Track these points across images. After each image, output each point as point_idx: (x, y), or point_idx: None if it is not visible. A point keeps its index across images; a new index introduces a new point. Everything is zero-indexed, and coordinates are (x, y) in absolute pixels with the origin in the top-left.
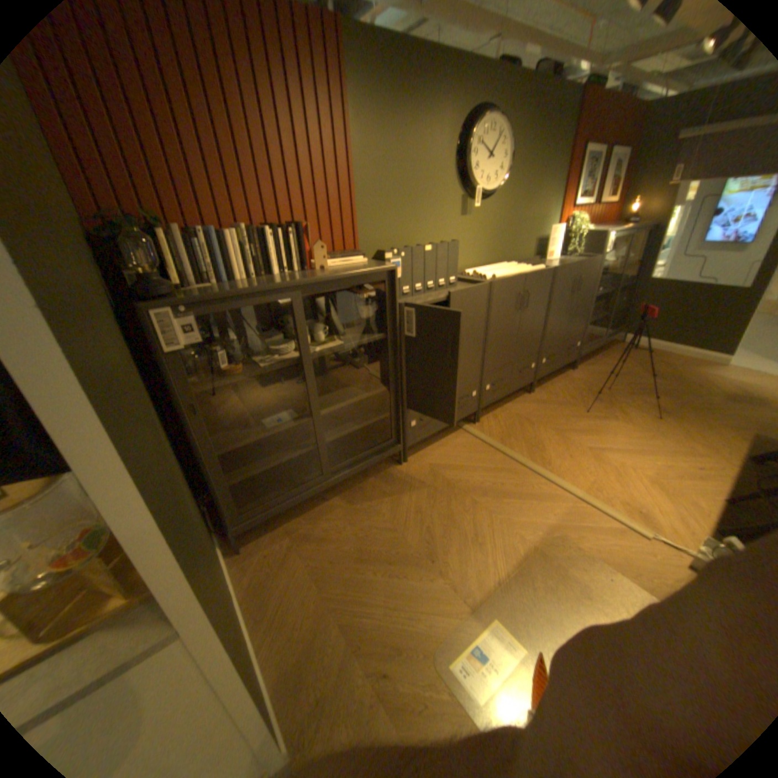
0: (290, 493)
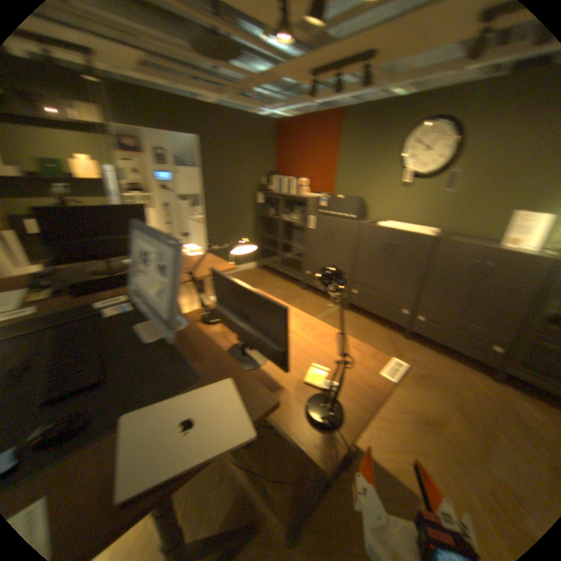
0: (271, 261)
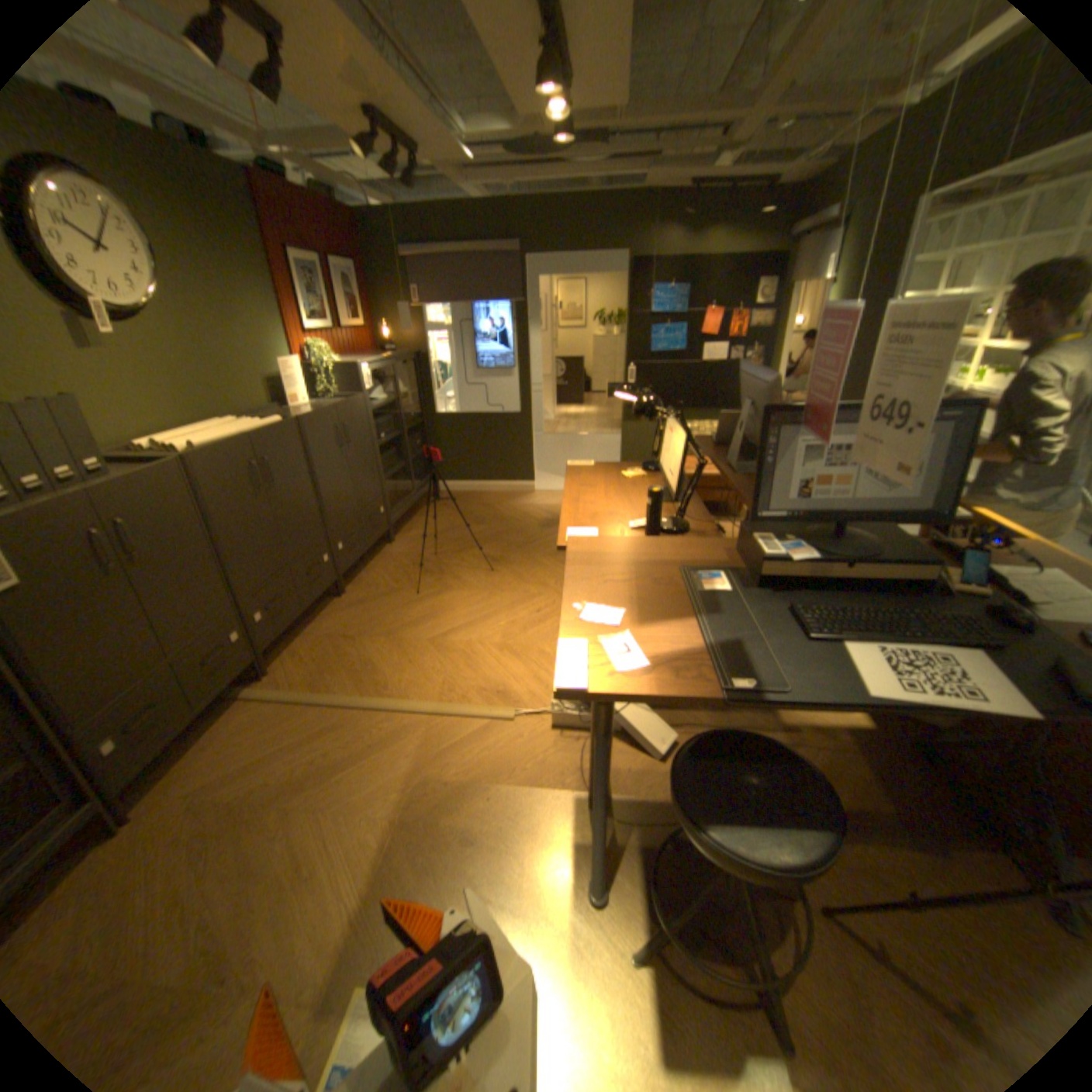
0: None
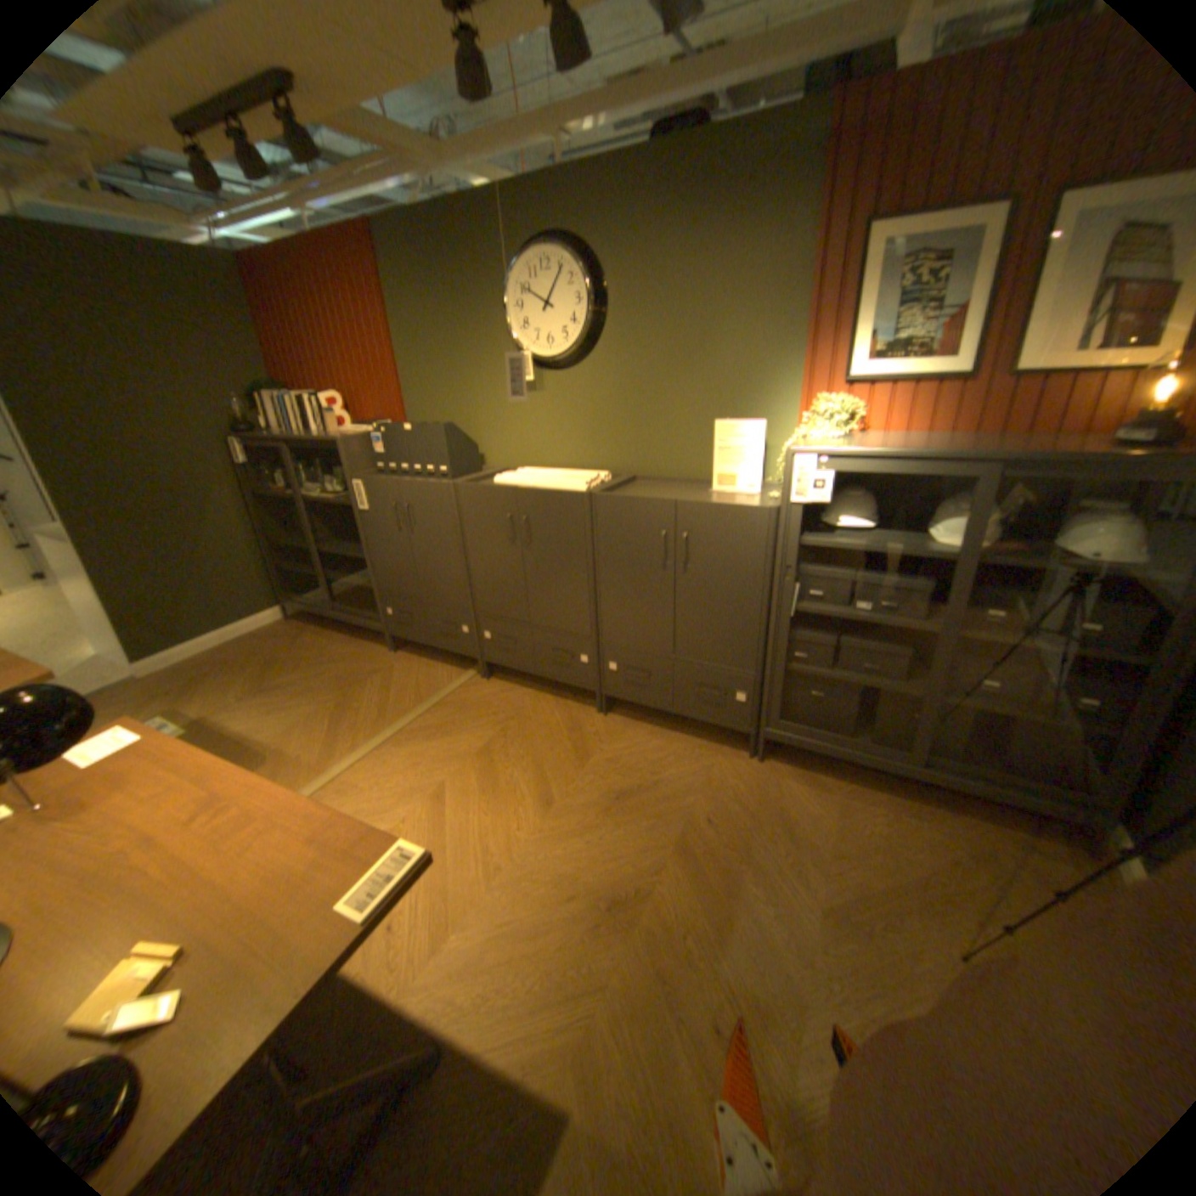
0: (307, 600)
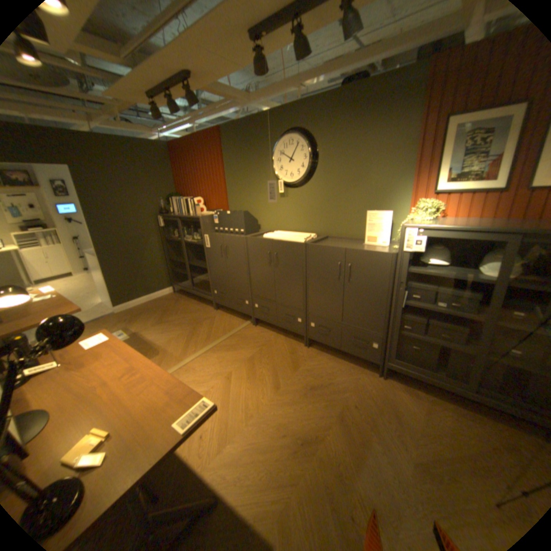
0: (182, 285)
